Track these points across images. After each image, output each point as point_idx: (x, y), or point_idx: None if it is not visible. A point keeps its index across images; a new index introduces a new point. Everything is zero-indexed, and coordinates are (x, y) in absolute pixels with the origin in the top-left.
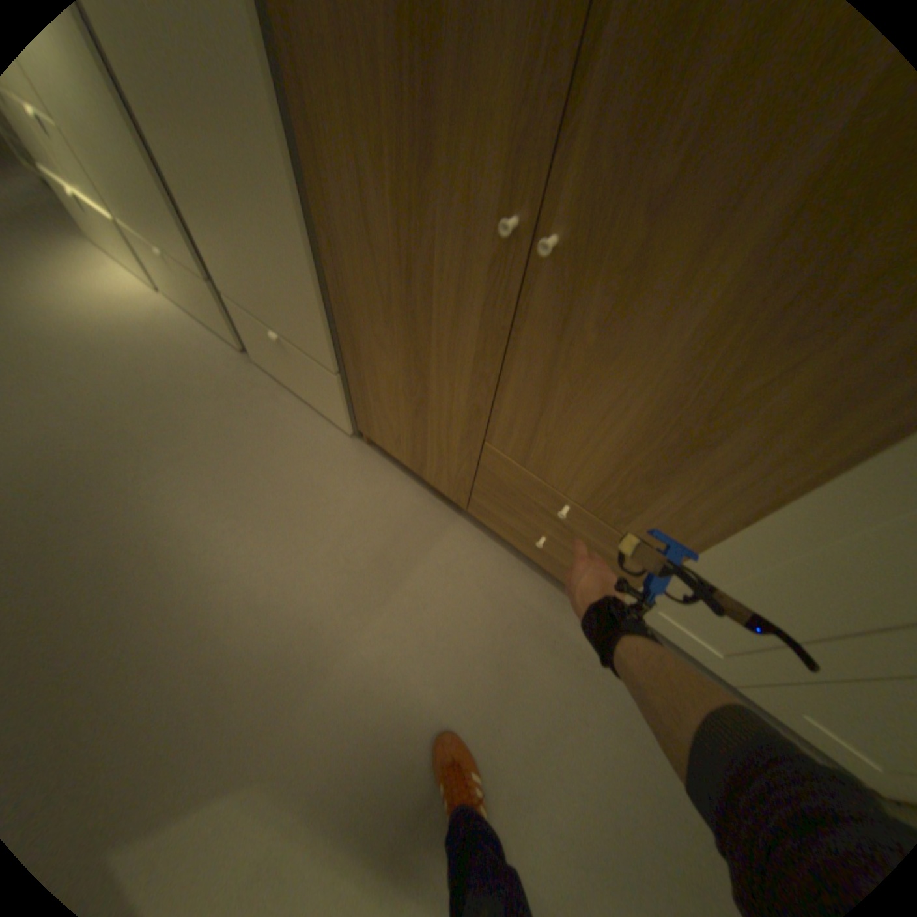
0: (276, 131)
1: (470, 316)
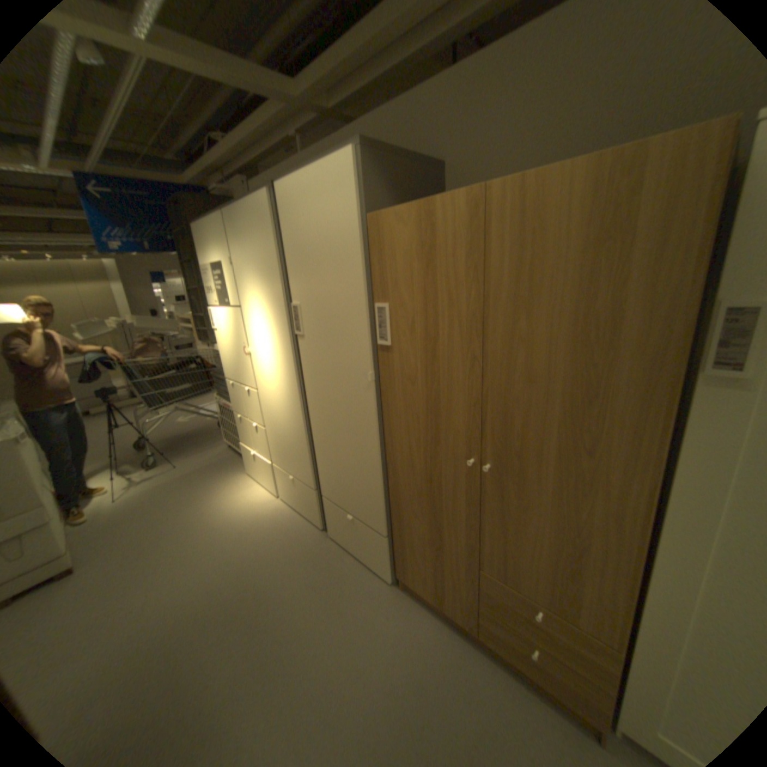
0: (376, 432)
1: (461, 497)
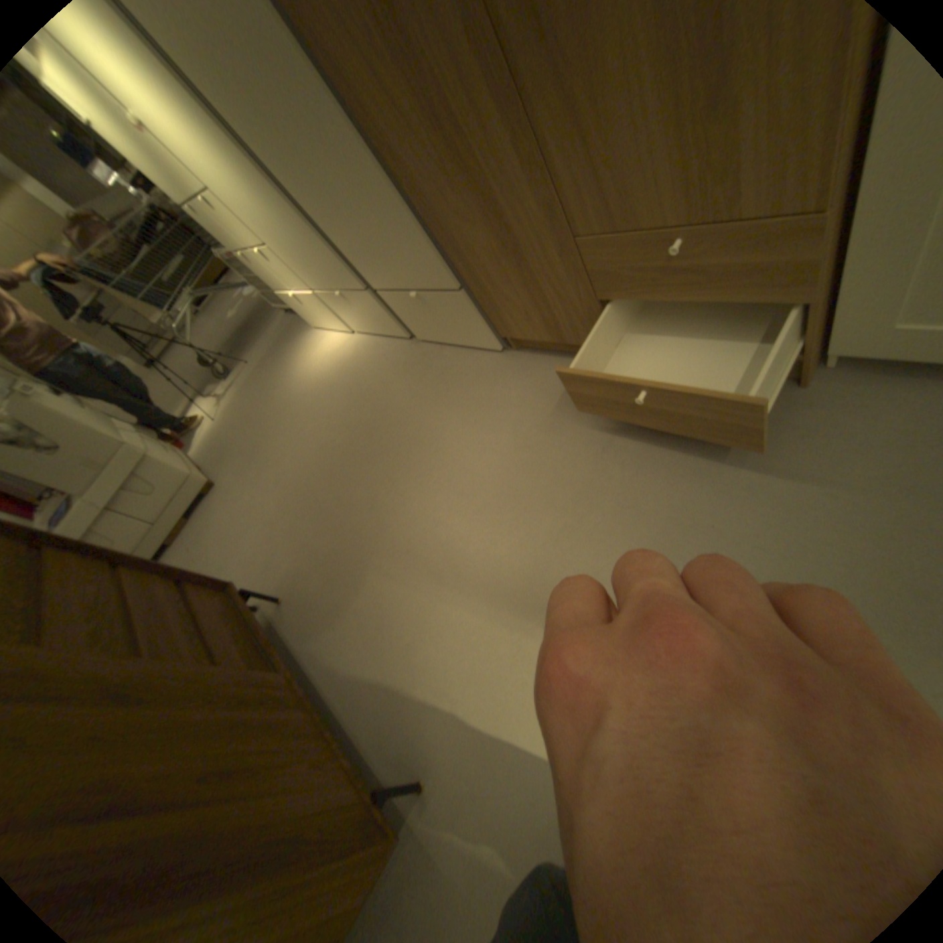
0: (326, 95)
1: (487, 105)
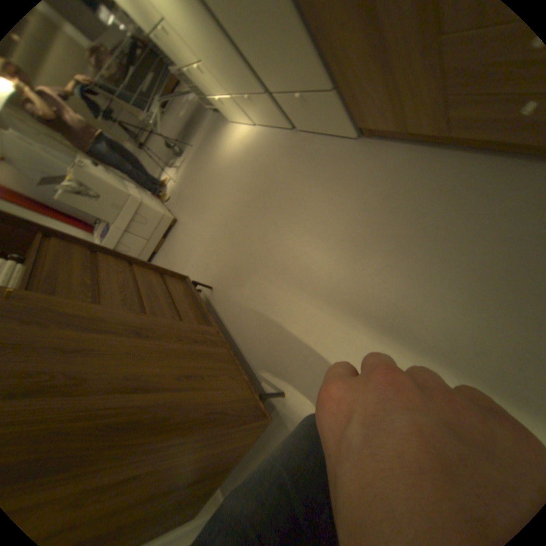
0: None
1: None
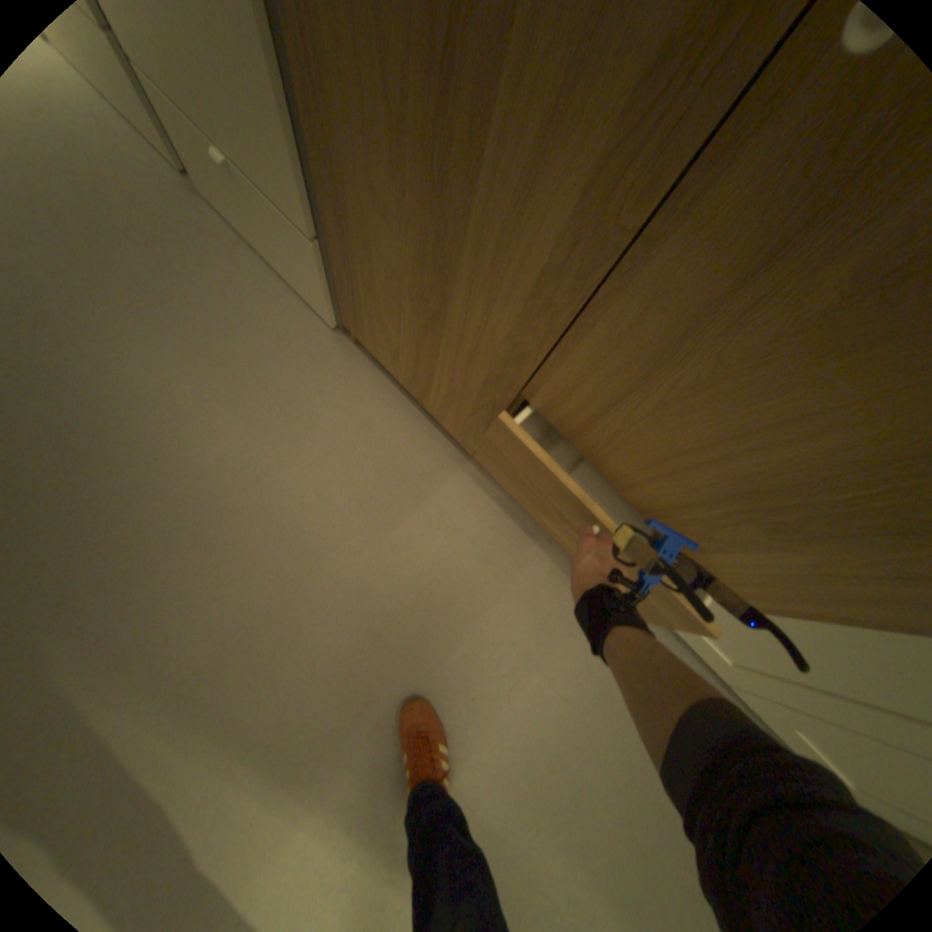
0: None
1: (558, 184)
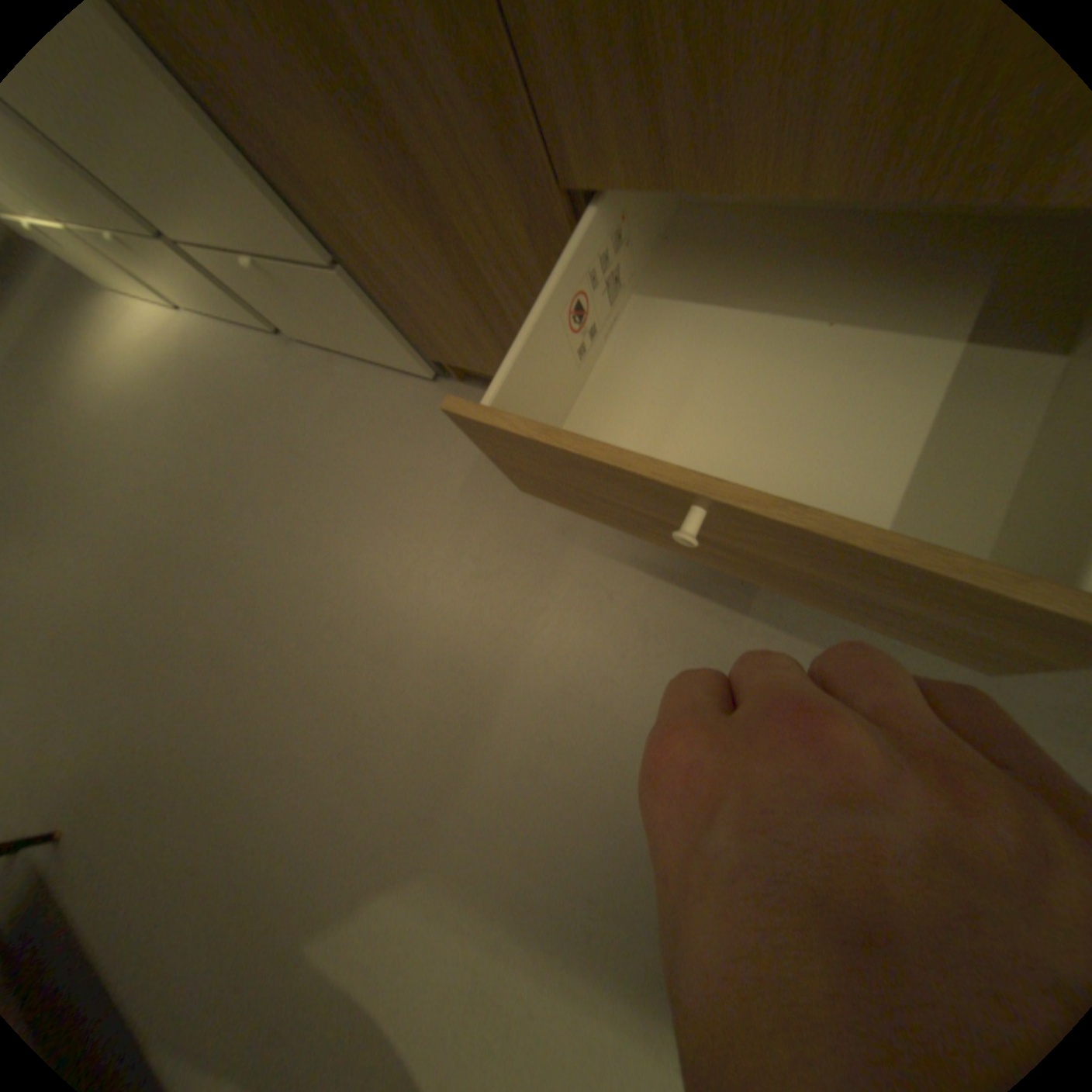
0: None
1: None
